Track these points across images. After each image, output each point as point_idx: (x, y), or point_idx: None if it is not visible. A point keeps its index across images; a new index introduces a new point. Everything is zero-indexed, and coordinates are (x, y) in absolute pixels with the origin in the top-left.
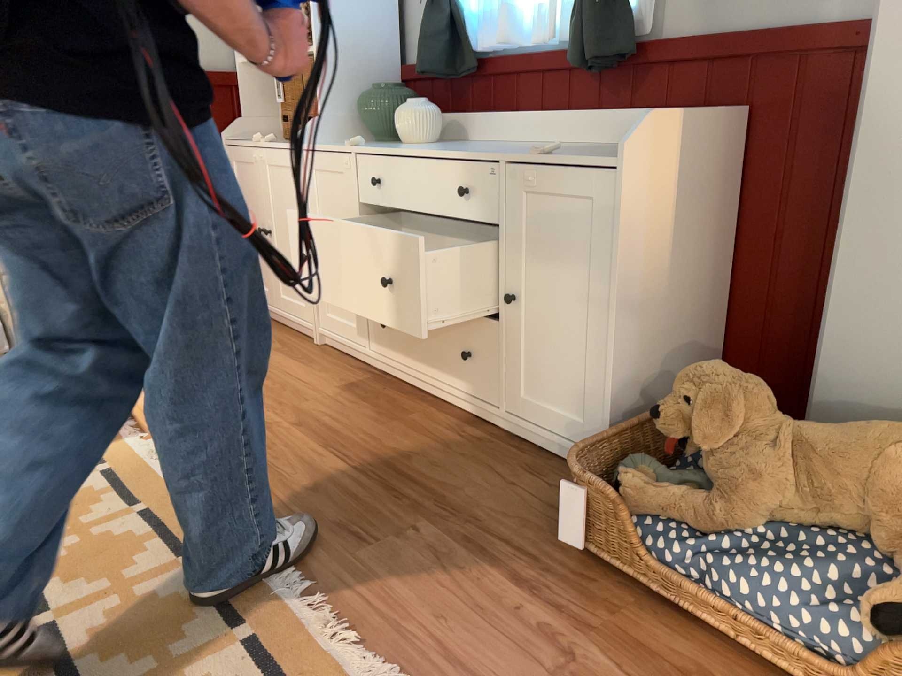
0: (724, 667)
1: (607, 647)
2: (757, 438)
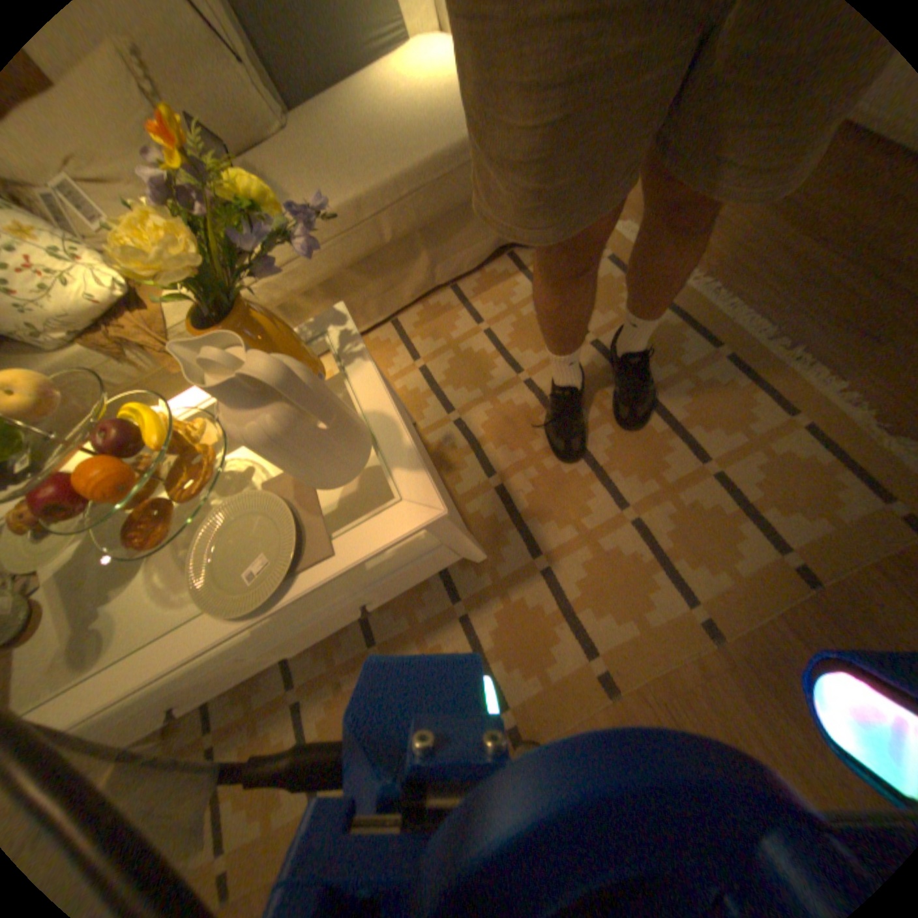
0: None
1: None
2: None
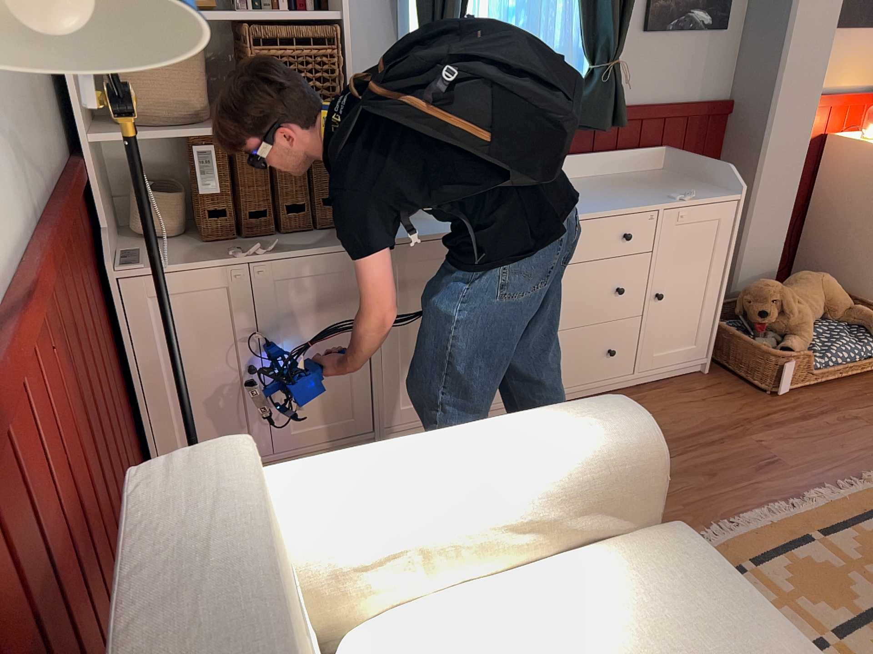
0: (851, 387)
1: (848, 408)
2: (793, 303)
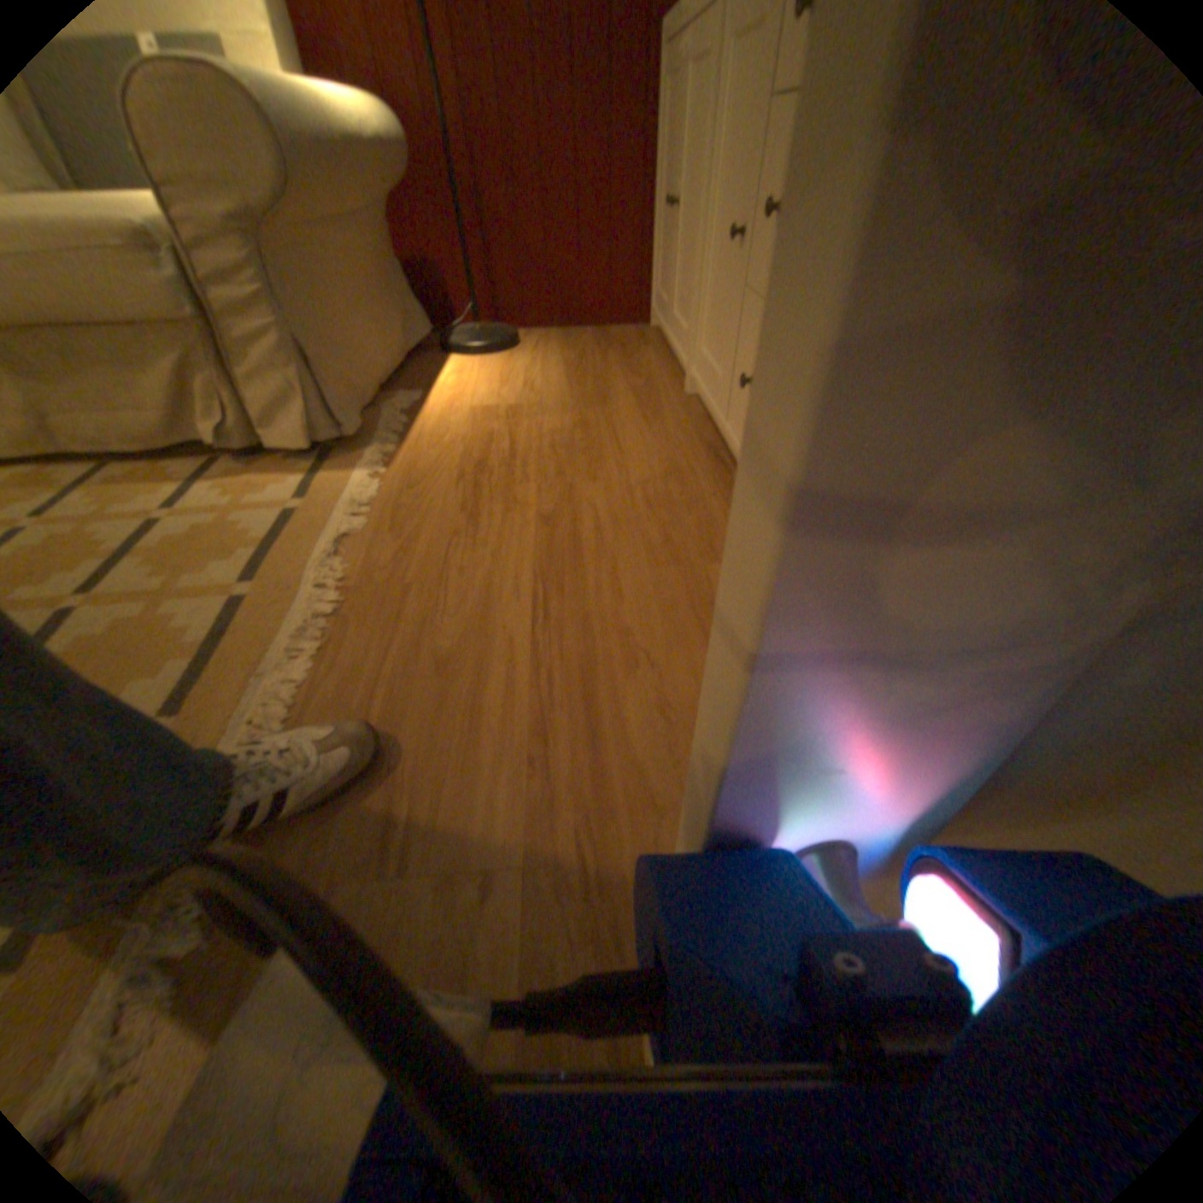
0: None
1: None
2: None
